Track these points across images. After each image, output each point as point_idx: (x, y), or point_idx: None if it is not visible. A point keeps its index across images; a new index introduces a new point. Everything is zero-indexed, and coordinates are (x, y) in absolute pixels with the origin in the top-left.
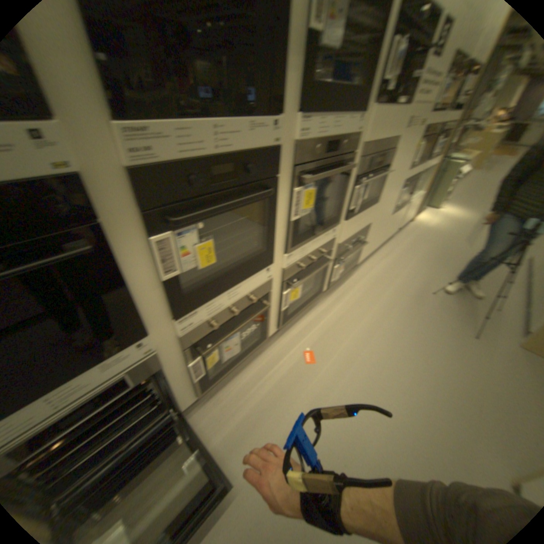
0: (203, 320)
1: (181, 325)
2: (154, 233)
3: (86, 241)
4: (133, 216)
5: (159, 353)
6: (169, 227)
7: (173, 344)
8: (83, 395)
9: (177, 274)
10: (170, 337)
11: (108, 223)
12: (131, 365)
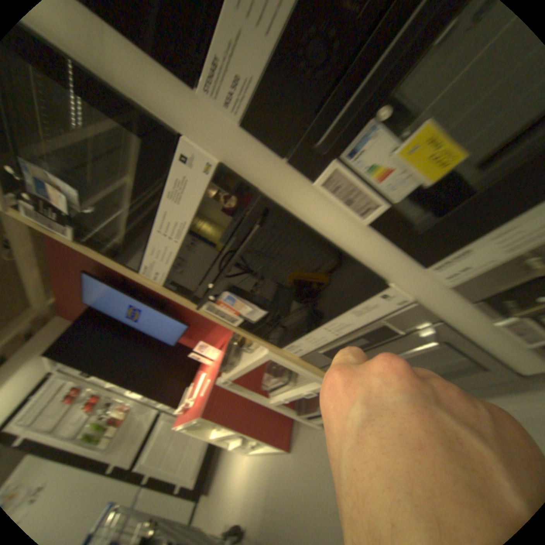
0: (501, 263)
1: (448, 273)
2: (317, 178)
3: (263, 221)
4: (288, 171)
5: (430, 306)
6: (331, 157)
7: (450, 295)
8: (355, 332)
9: (393, 209)
10: (439, 287)
11: (273, 193)
12: (391, 316)
